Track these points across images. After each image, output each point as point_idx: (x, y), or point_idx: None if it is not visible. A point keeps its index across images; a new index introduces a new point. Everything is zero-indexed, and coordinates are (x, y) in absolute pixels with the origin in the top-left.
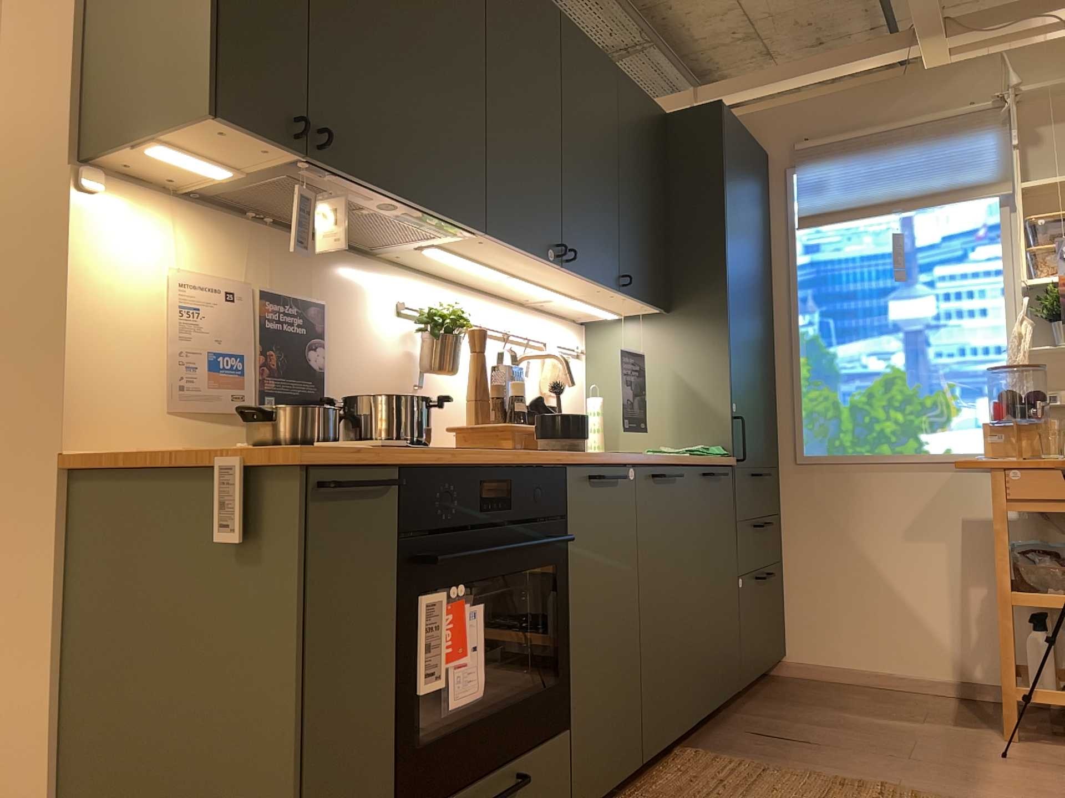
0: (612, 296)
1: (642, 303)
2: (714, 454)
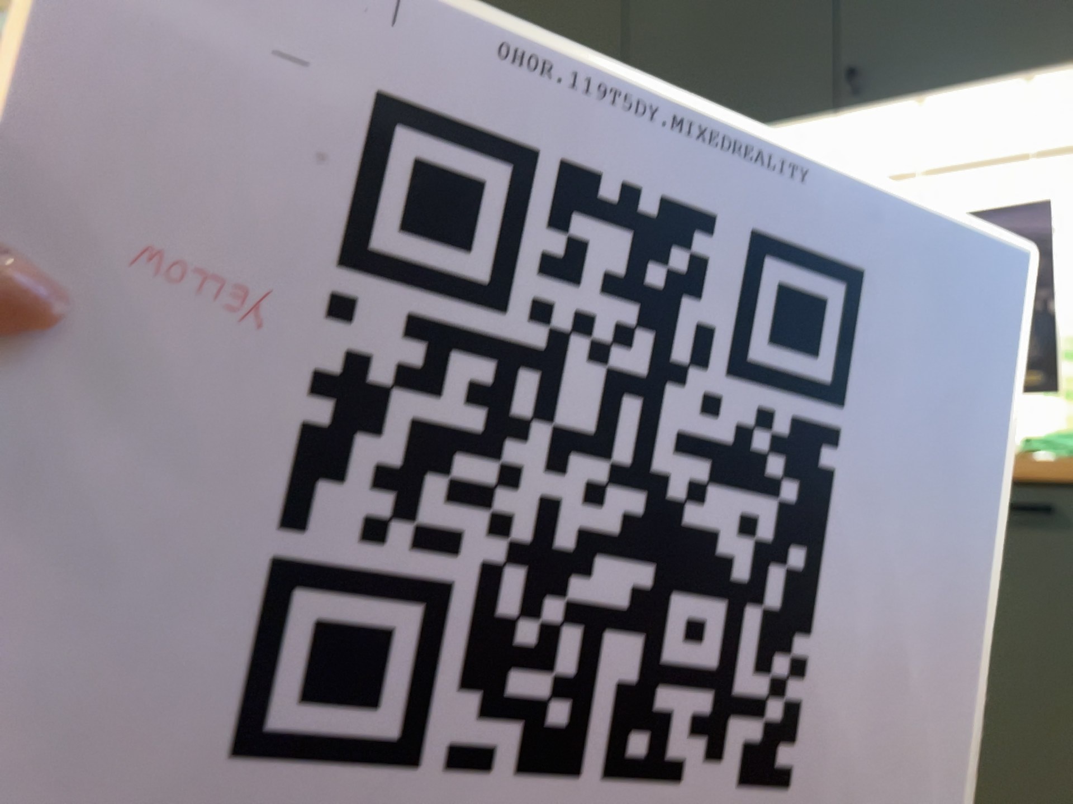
0: (889, 117)
1: (1010, 84)
2: (1065, 452)
